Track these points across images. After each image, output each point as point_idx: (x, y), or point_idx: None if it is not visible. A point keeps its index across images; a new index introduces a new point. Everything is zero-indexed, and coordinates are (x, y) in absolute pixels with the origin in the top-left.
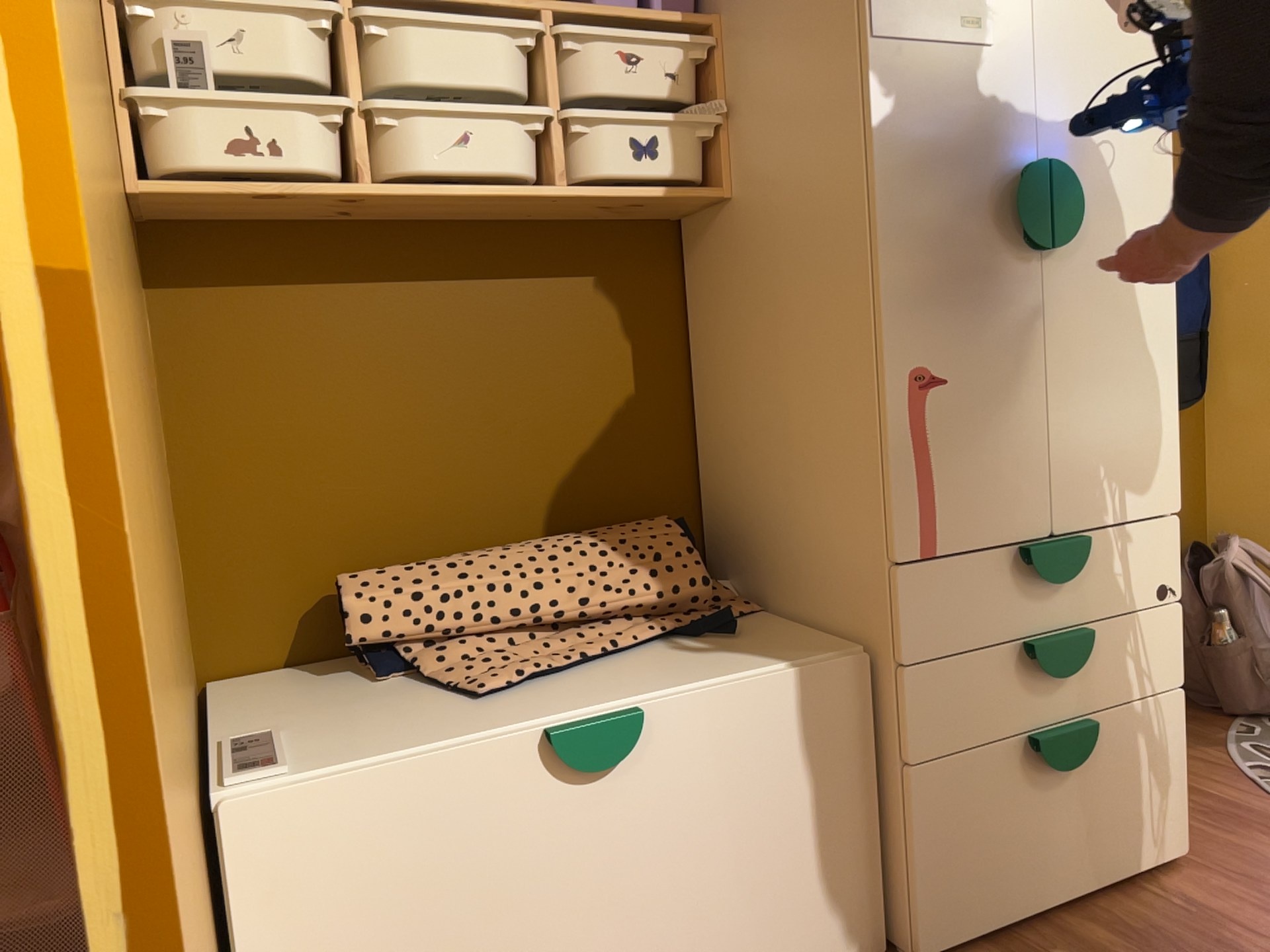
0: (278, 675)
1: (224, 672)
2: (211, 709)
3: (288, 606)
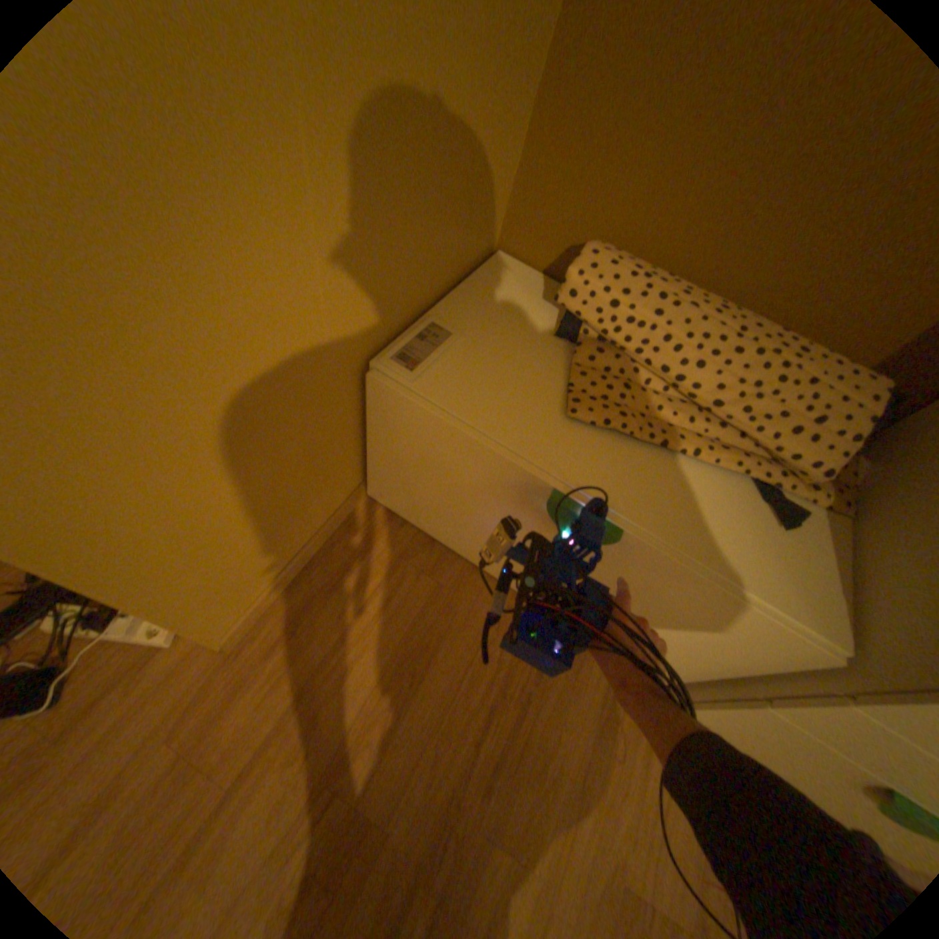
0: (530, 275)
1: (513, 248)
2: (470, 276)
3: (567, 230)
